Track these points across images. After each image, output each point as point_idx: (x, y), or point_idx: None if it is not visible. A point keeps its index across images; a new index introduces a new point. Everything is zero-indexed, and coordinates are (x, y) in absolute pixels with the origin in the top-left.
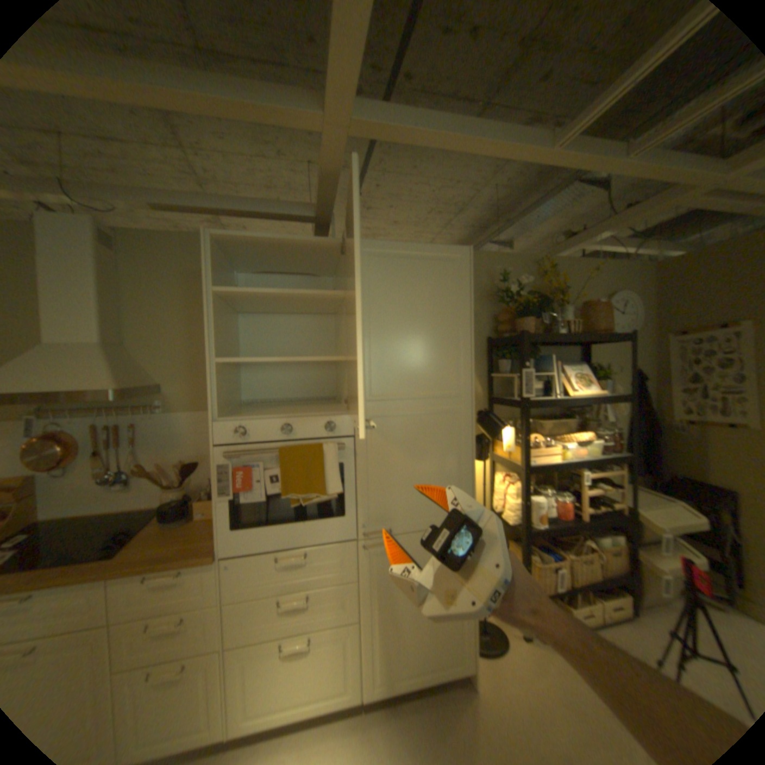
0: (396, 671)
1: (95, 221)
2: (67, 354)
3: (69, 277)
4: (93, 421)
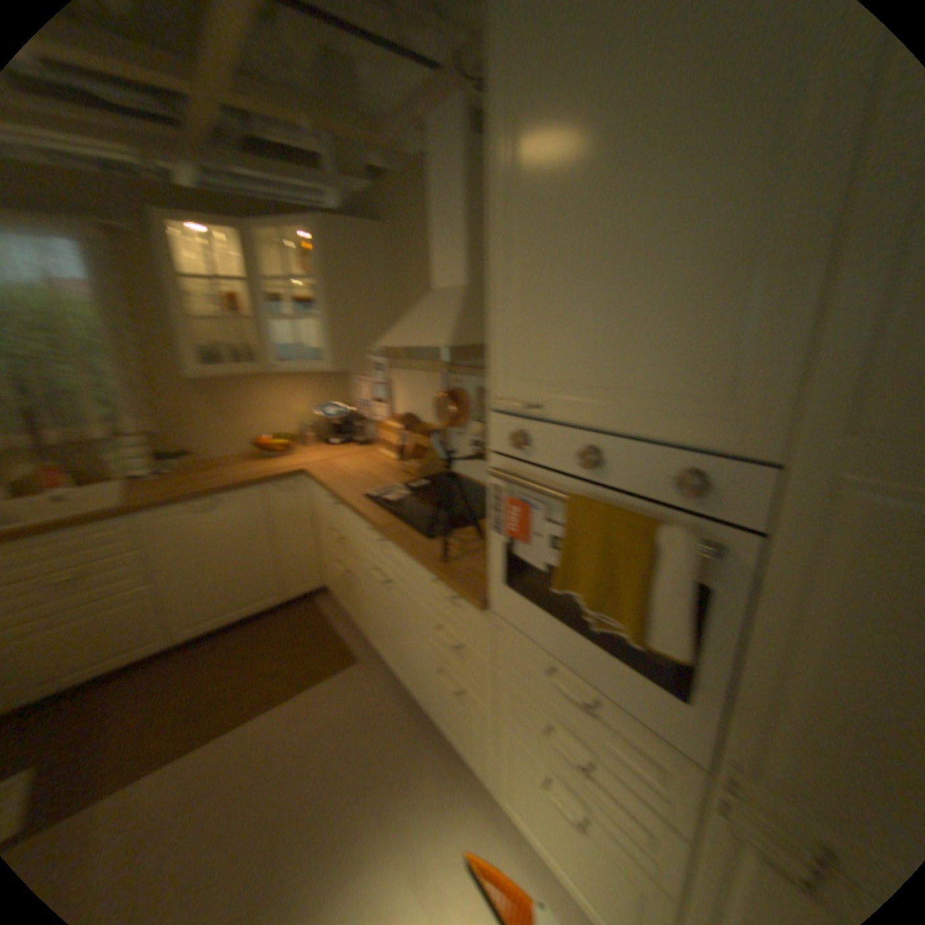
0: None
1: (462, 96)
2: (435, 301)
3: (442, 197)
4: (476, 382)
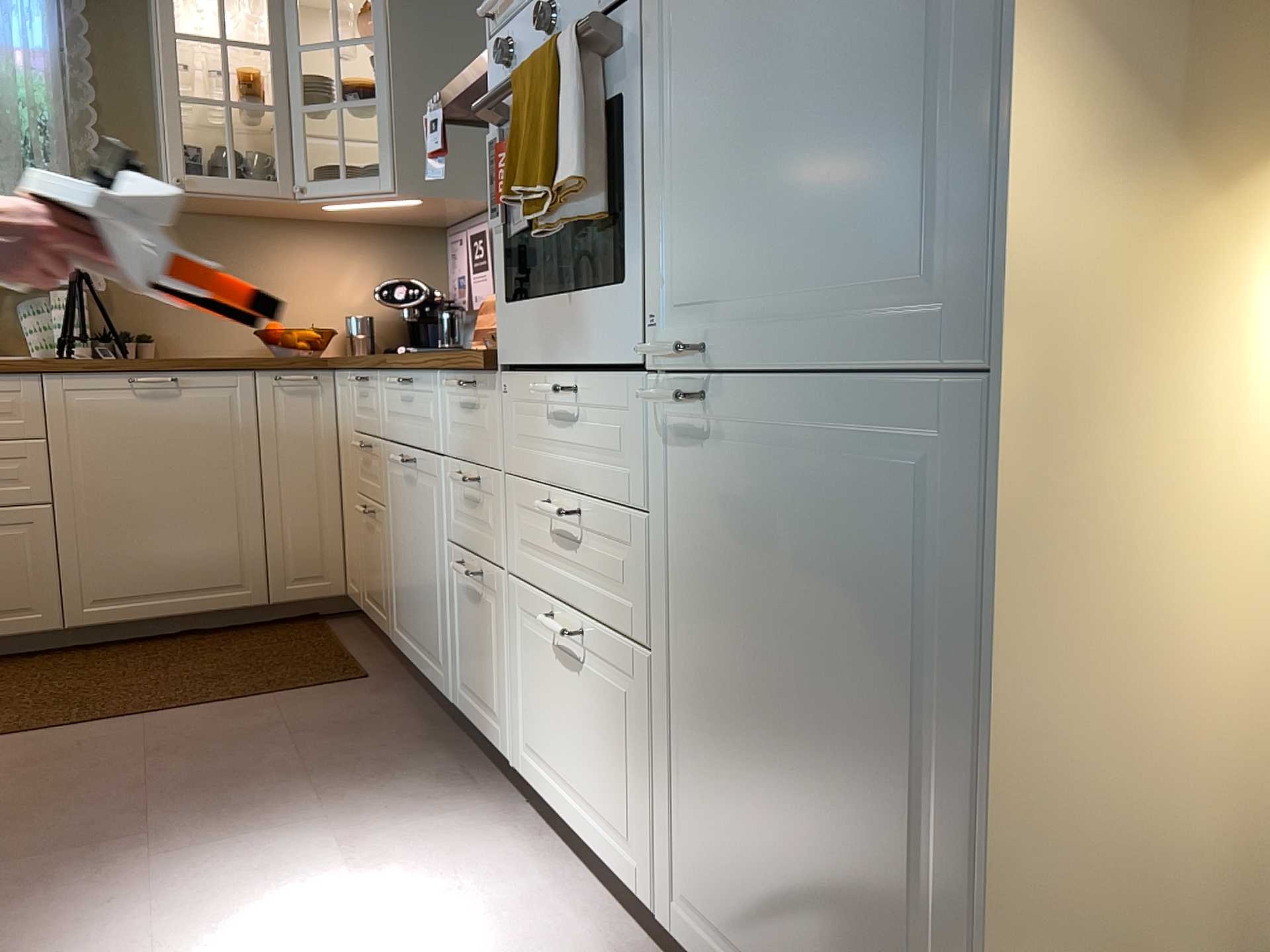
0: (728, 908)
1: None
2: None
3: None
4: None
